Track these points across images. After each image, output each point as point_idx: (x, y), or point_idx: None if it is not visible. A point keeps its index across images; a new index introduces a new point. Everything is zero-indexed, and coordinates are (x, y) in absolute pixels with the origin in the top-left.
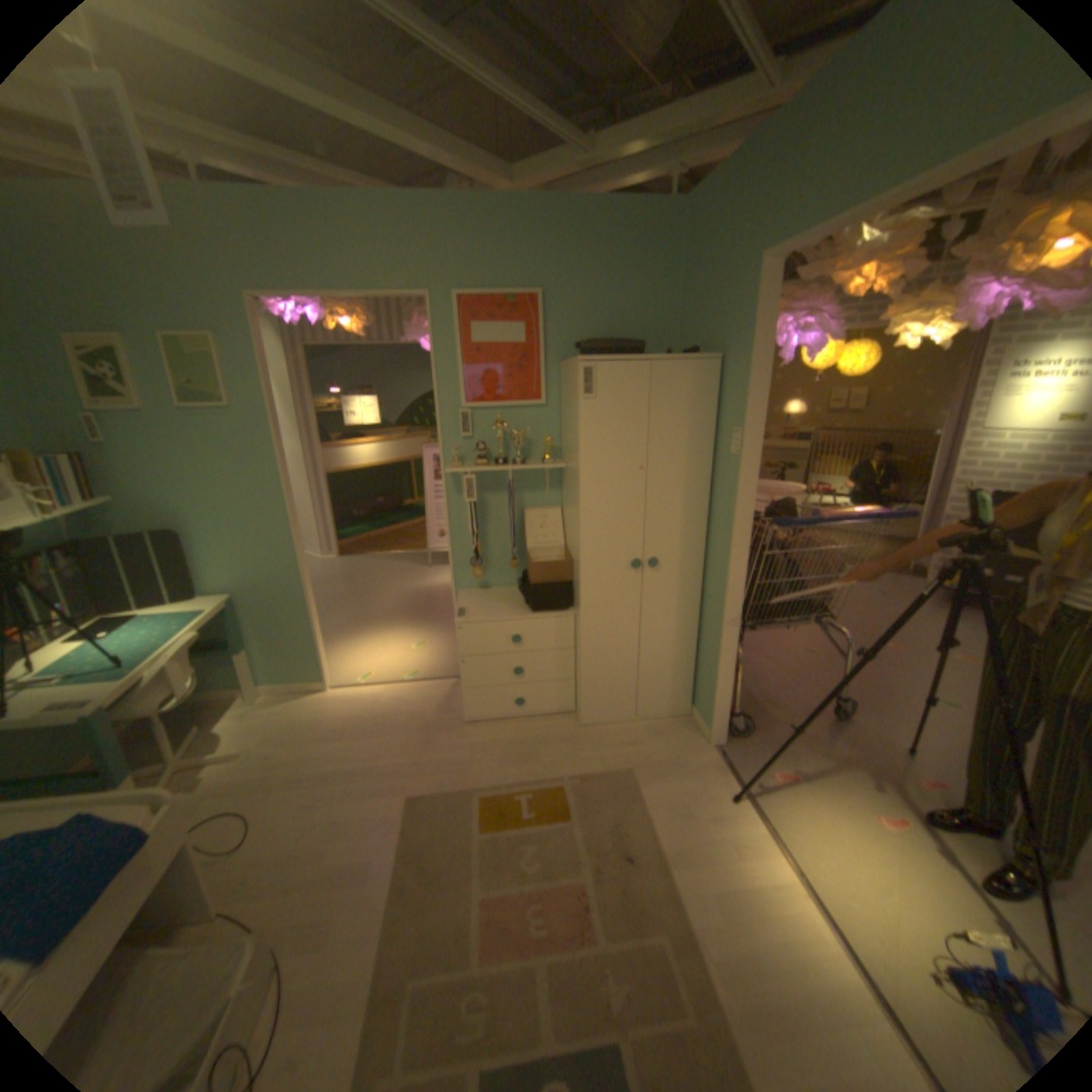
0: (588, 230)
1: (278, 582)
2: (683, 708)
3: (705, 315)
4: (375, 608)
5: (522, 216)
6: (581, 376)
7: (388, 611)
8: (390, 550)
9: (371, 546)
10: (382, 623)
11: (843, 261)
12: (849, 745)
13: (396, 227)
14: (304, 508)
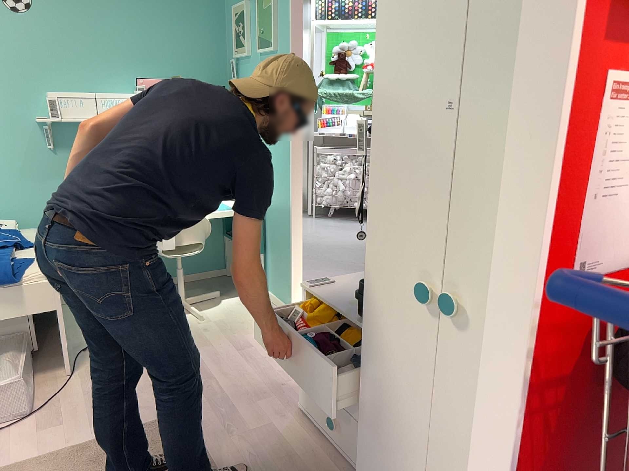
0: None
1: (282, 206)
2: None
3: None
4: None
5: None
6: None
7: None
8: None
9: None
10: None
11: None
12: None
13: None
14: None
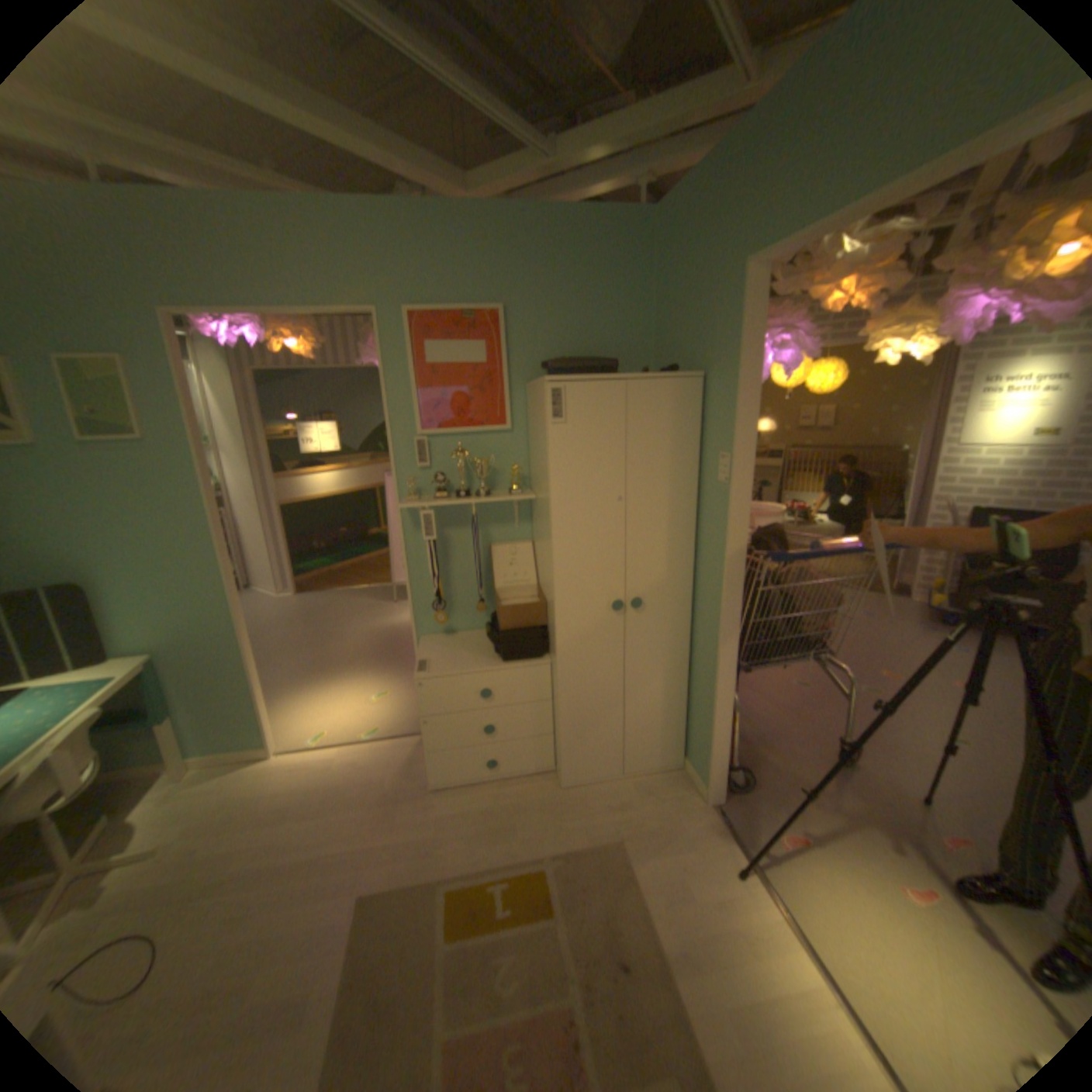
0: (553, 239)
1: (209, 636)
2: (676, 761)
3: (683, 329)
4: (334, 652)
5: (479, 224)
6: (550, 398)
7: (348, 655)
8: (353, 584)
9: (333, 580)
10: (340, 670)
11: (821, 274)
12: (860, 796)
13: (337, 235)
14: (257, 542)
